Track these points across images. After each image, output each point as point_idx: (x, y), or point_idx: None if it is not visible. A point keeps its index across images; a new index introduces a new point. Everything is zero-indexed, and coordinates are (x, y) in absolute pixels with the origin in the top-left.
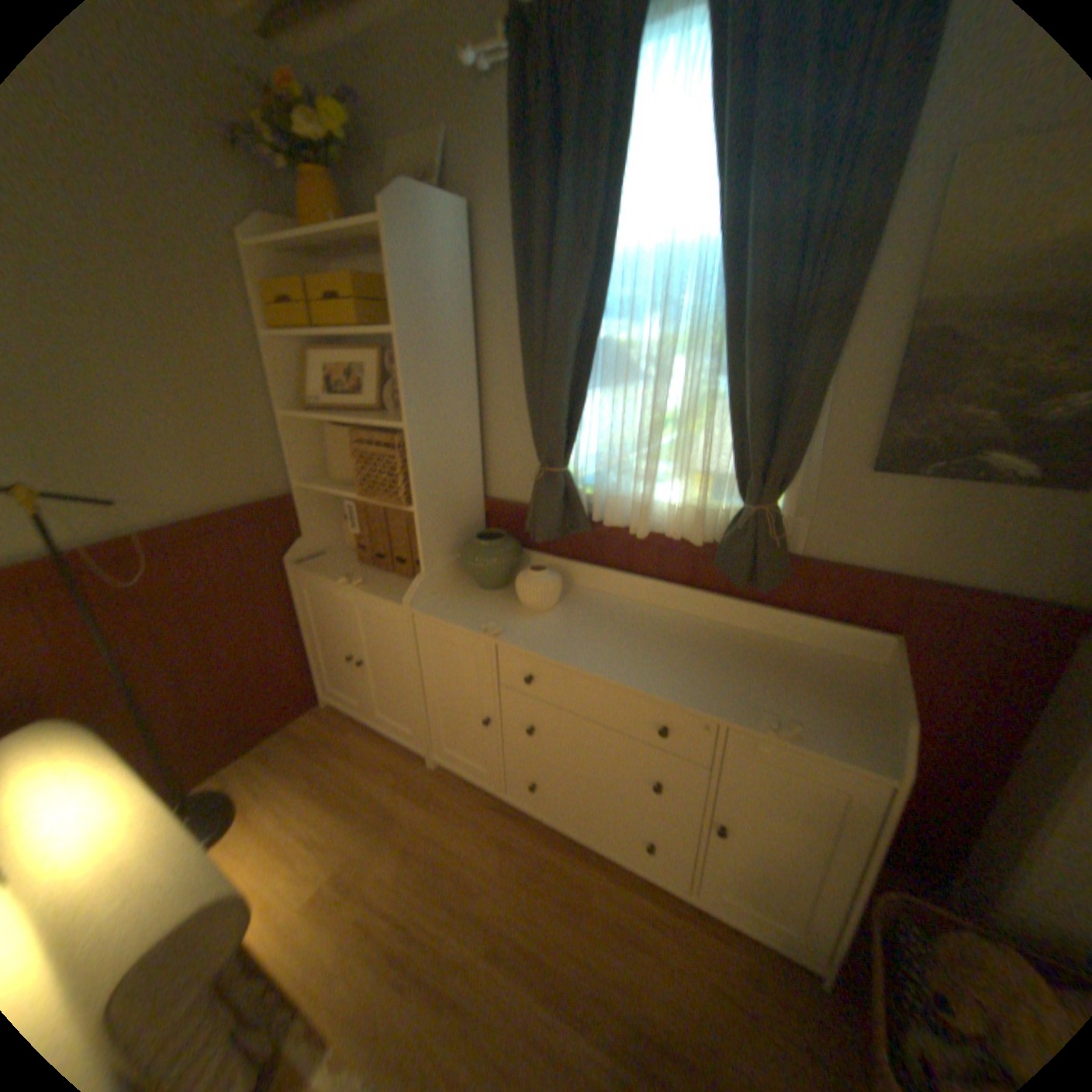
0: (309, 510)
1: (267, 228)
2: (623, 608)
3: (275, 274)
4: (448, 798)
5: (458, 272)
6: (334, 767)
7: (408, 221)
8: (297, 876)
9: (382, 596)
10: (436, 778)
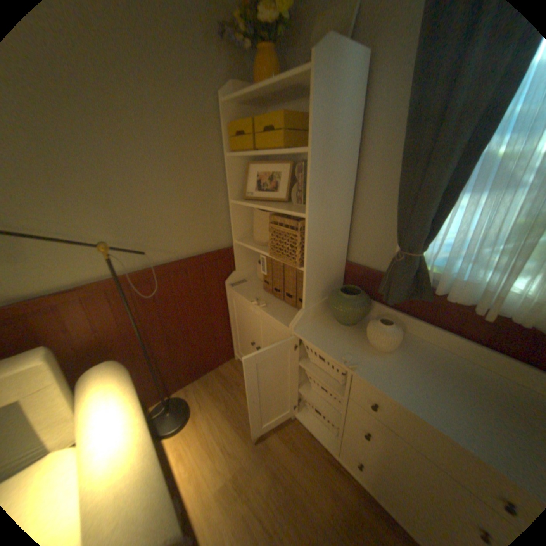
0: (241, 256)
1: (236, 88)
2: (453, 363)
3: (238, 117)
4: (301, 443)
5: (358, 105)
6: (239, 400)
7: (332, 66)
8: (216, 468)
9: (277, 317)
10: (294, 425)
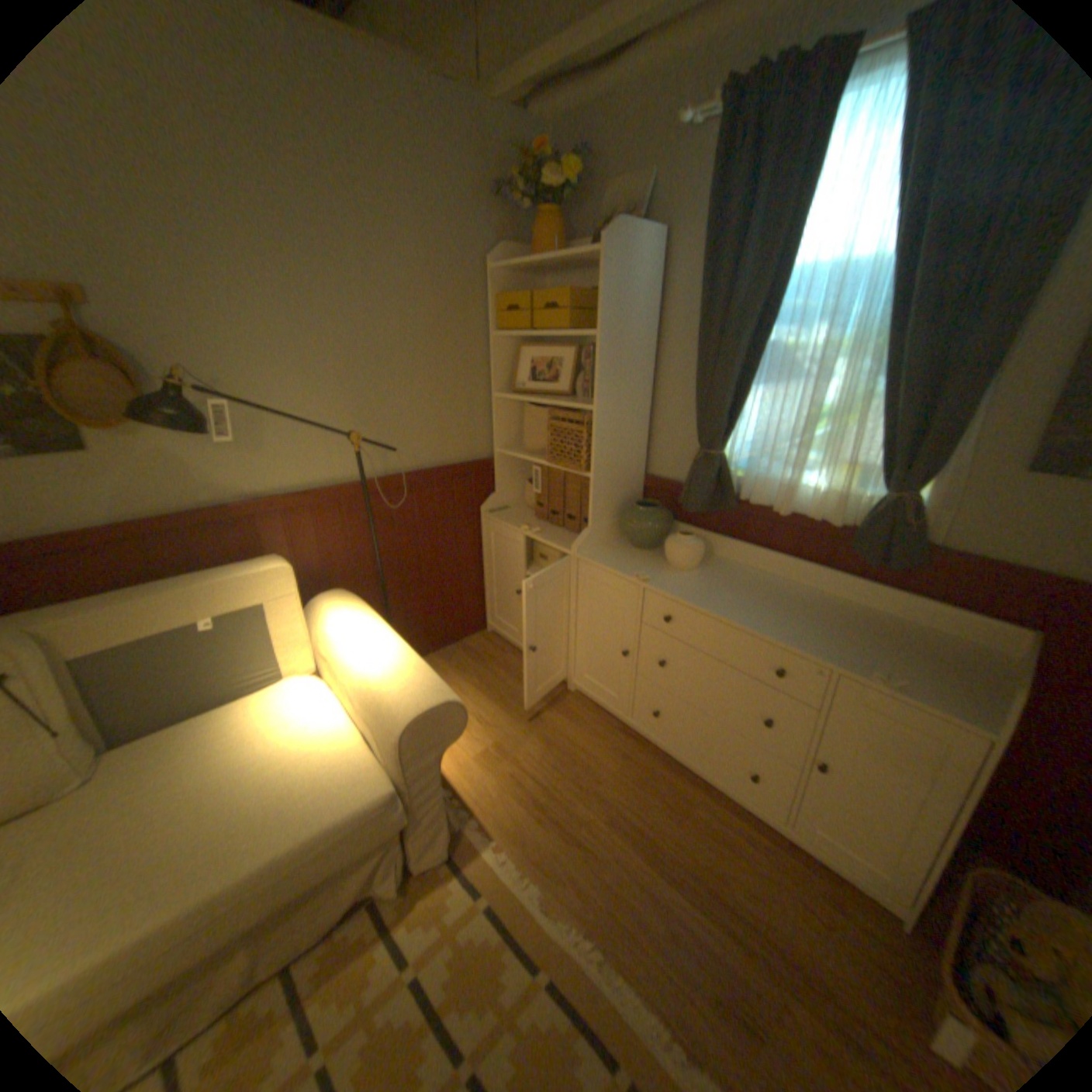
0: (503, 472)
1: (508, 253)
2: (758, 578)
3: (509, 288)
4: (583, 713)
5: (653, 285)
6: (498, 673)
7: (622, 249)
8: (472, 736)
9: (554, 543)
10: (574, 698)
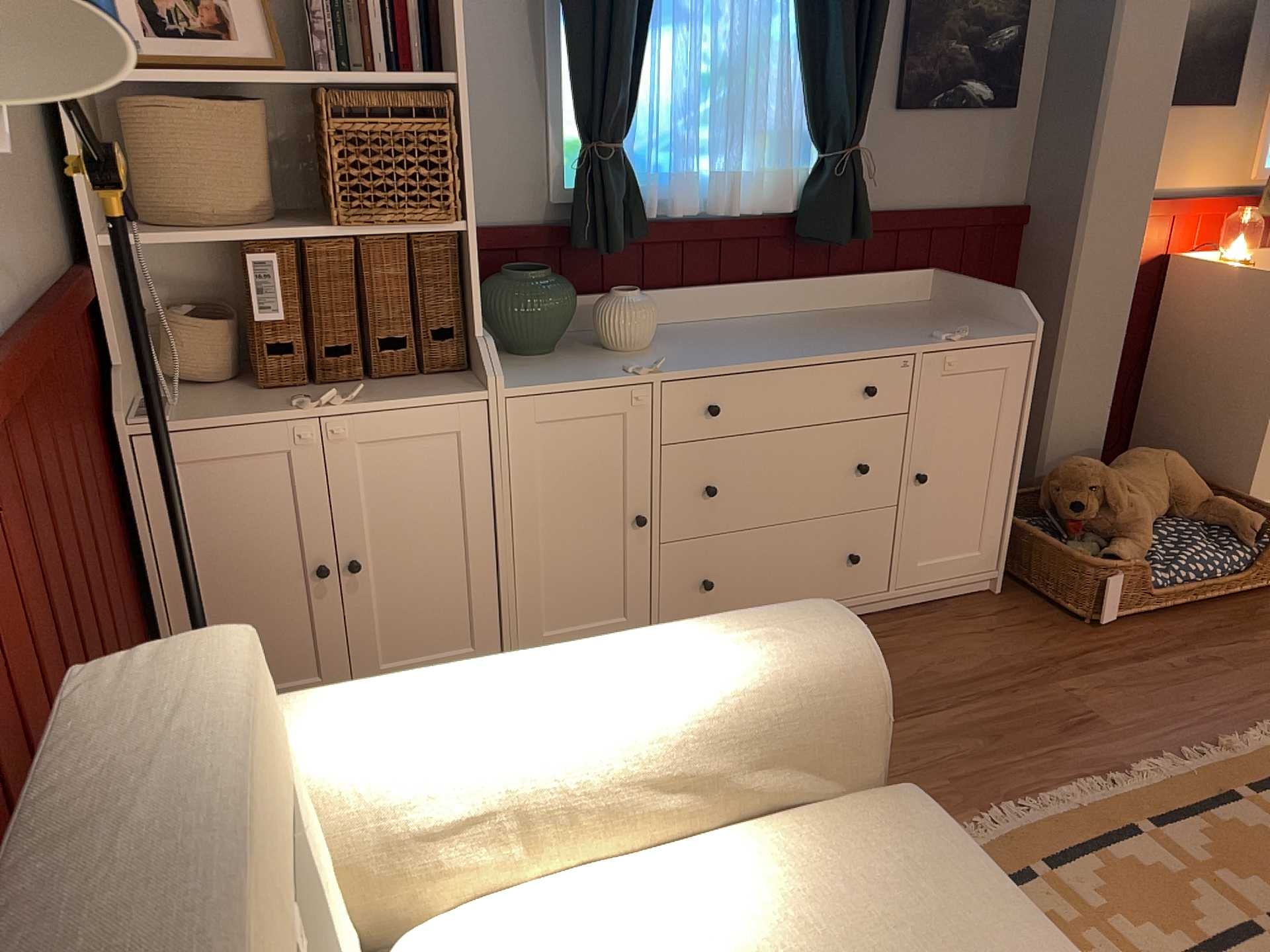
0: (115, 307)
1: None
2: (704, 327)
3: None
4: None
5: None
6: None
7: None
8: None
9: (417, 398)
10: None
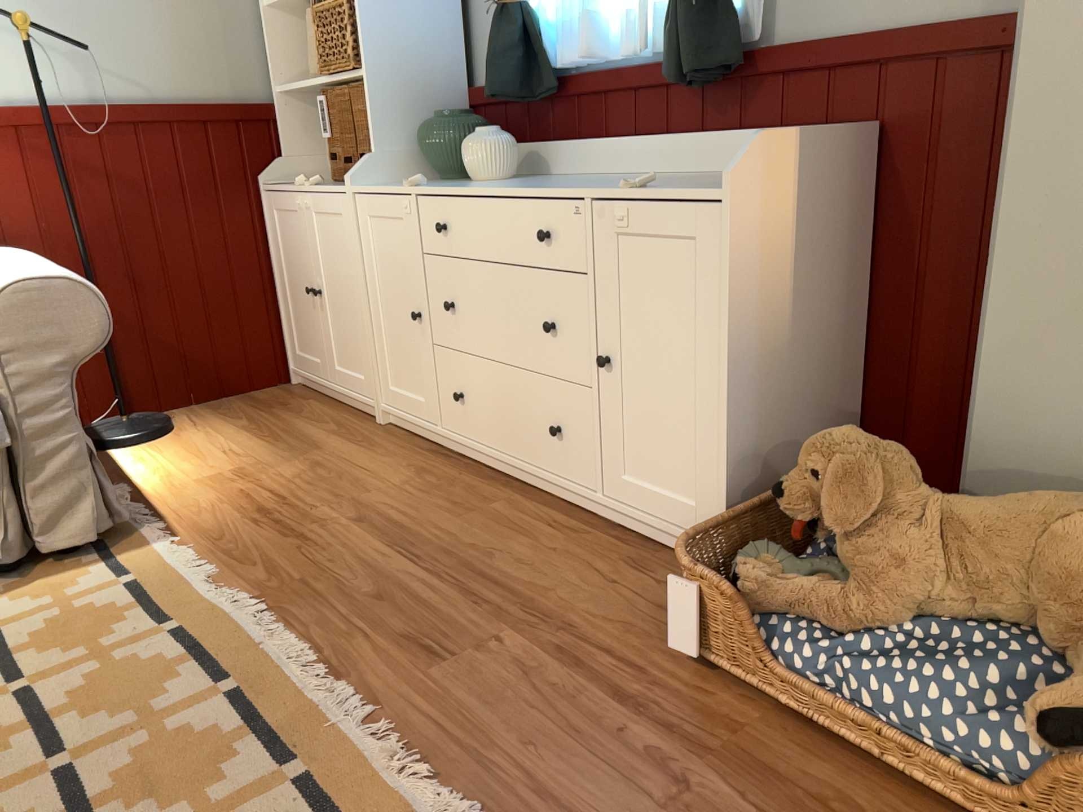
0: (292, 128)
1: None
2: (583, 177)
3: None
4: (384, 440)
5: None
6: (282, 415)
7: None
8: (208, 464)
9: (334, 189)
10: (381, 429)
